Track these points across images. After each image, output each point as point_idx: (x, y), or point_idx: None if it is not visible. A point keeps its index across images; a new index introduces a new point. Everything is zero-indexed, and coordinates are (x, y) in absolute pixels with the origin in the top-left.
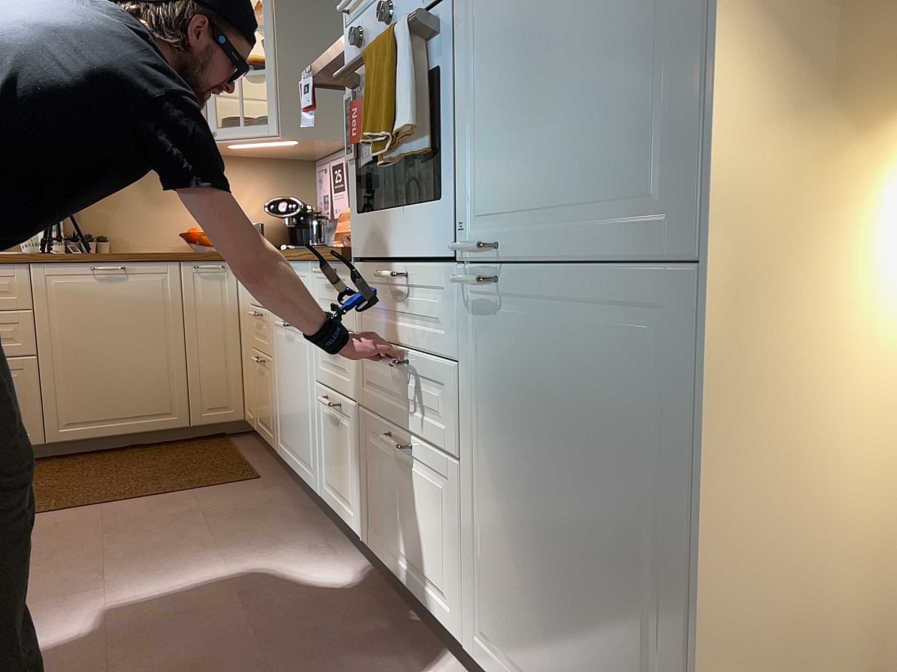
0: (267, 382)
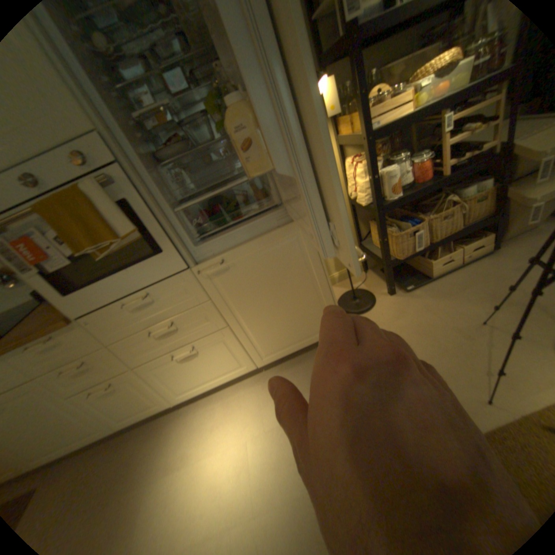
0: None
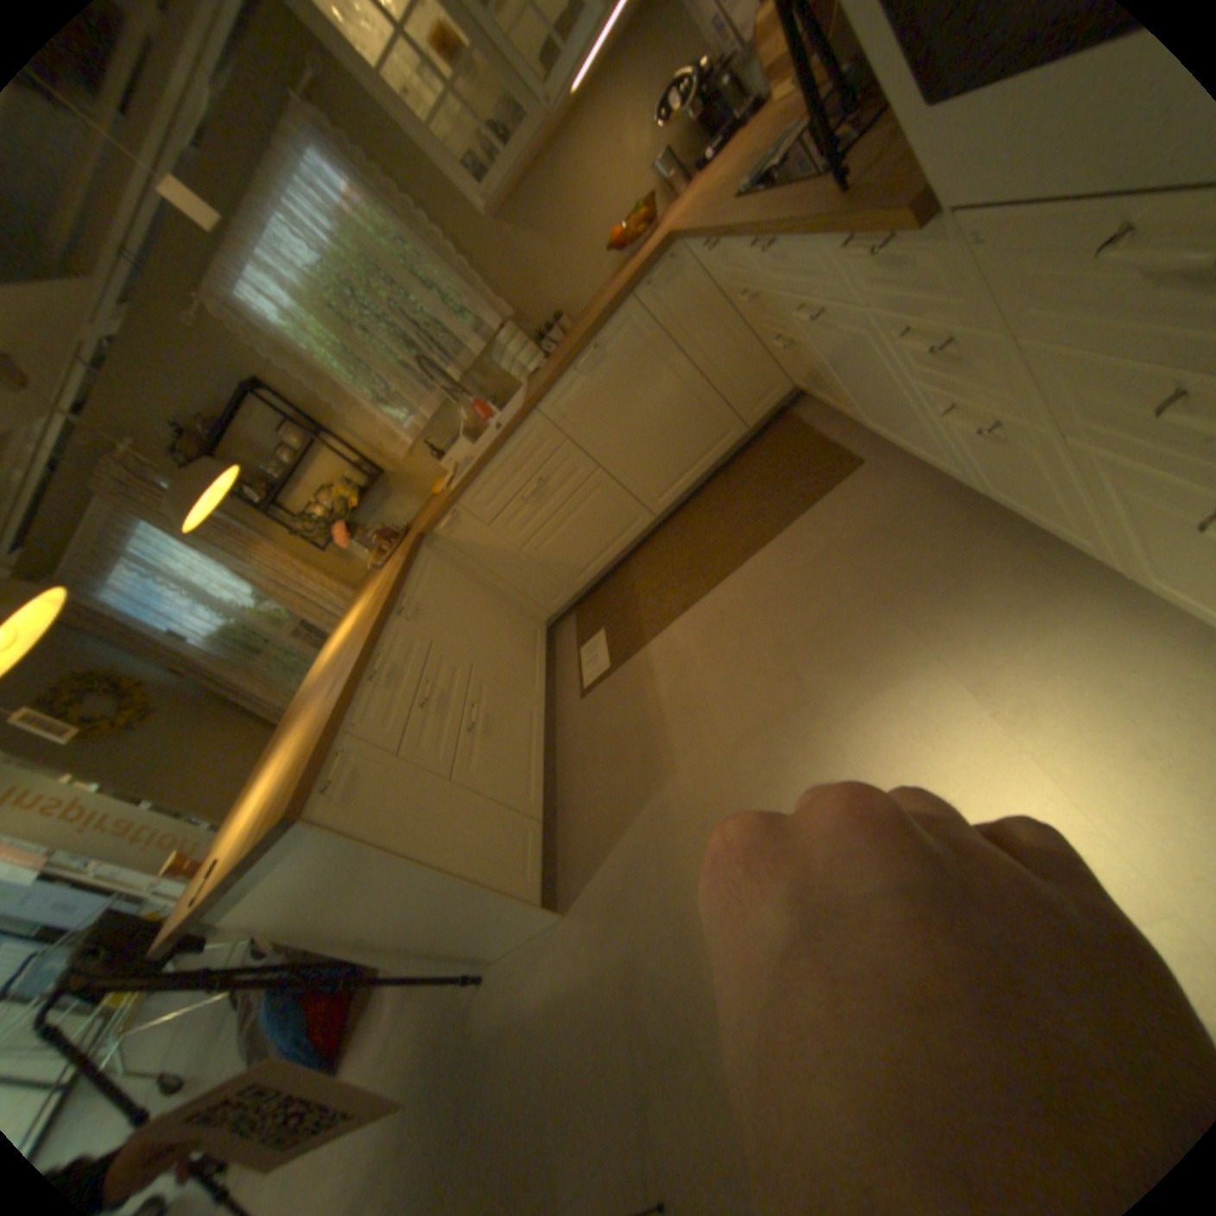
0: (812, 361)
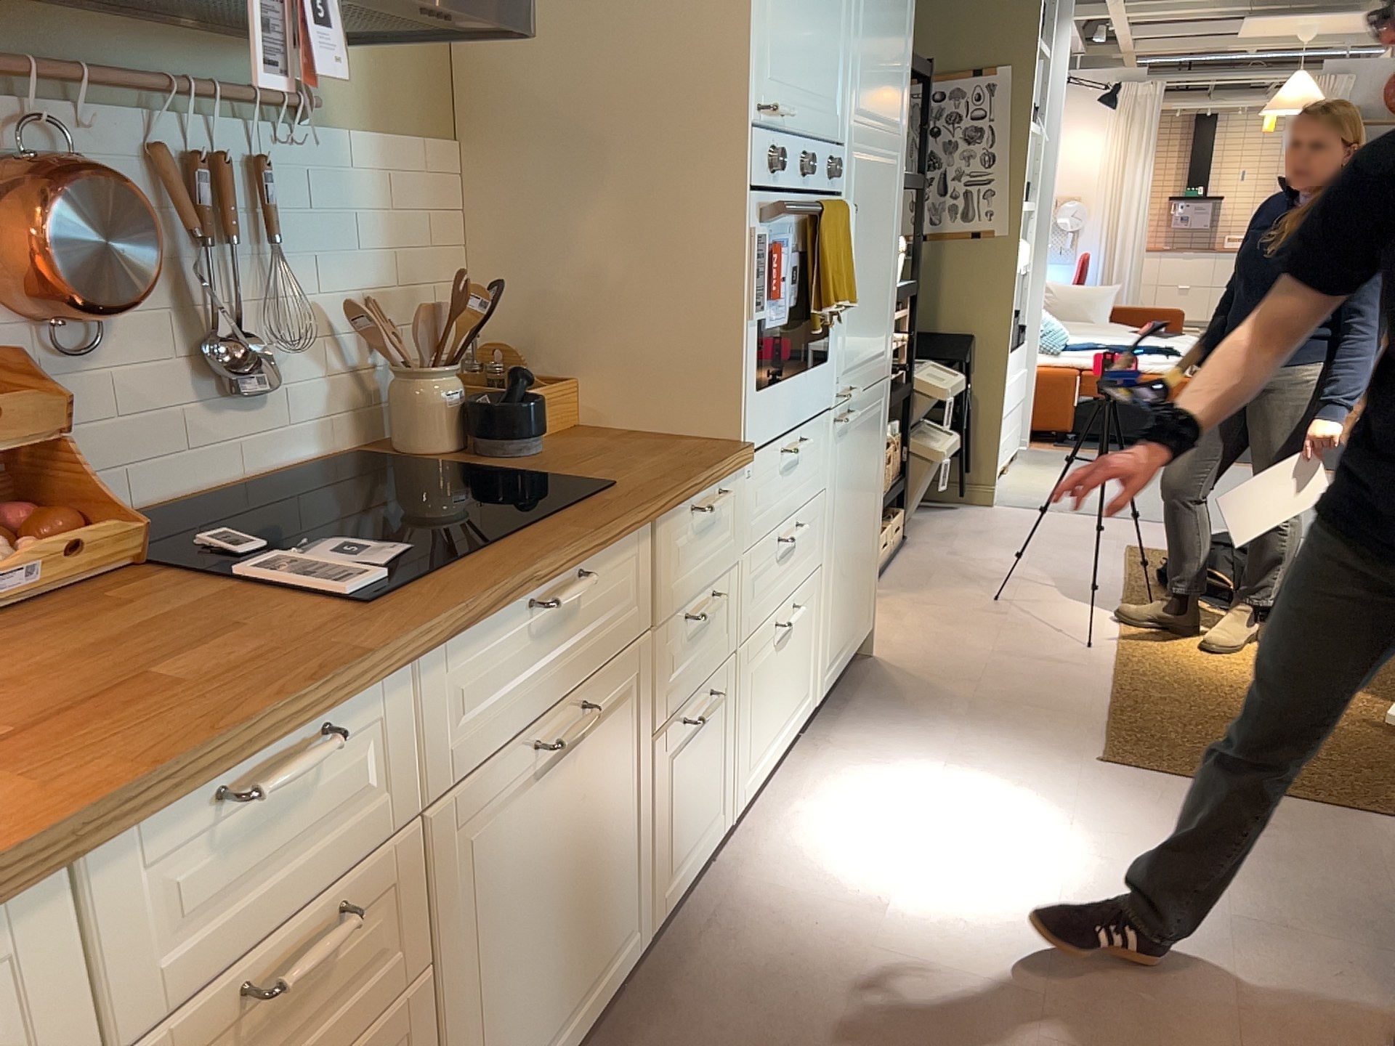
0: None
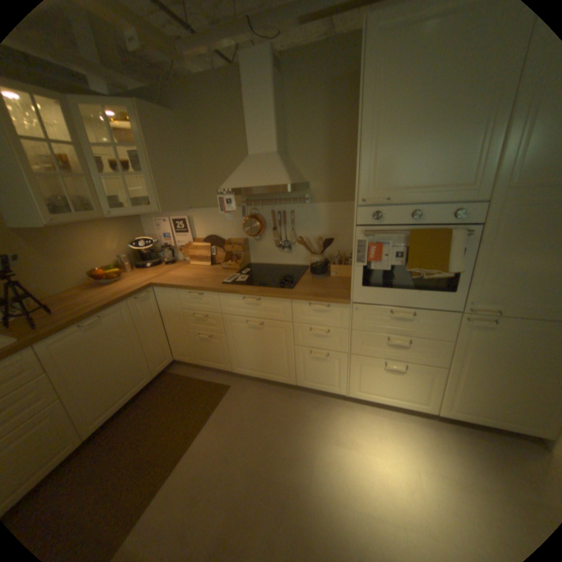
0: (215, 344)
